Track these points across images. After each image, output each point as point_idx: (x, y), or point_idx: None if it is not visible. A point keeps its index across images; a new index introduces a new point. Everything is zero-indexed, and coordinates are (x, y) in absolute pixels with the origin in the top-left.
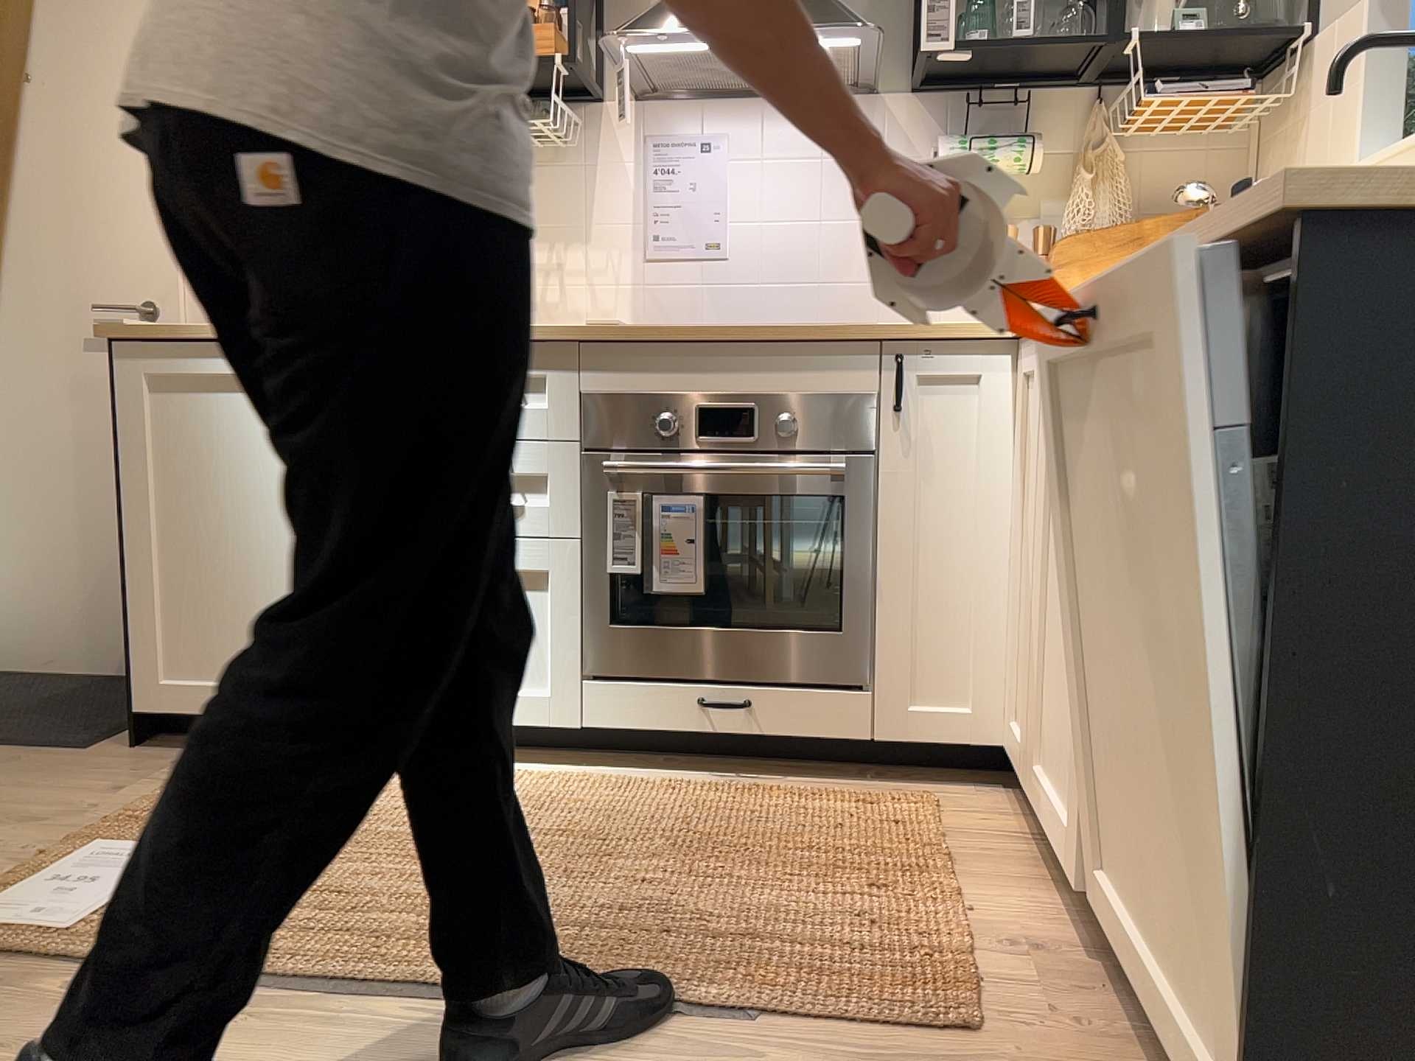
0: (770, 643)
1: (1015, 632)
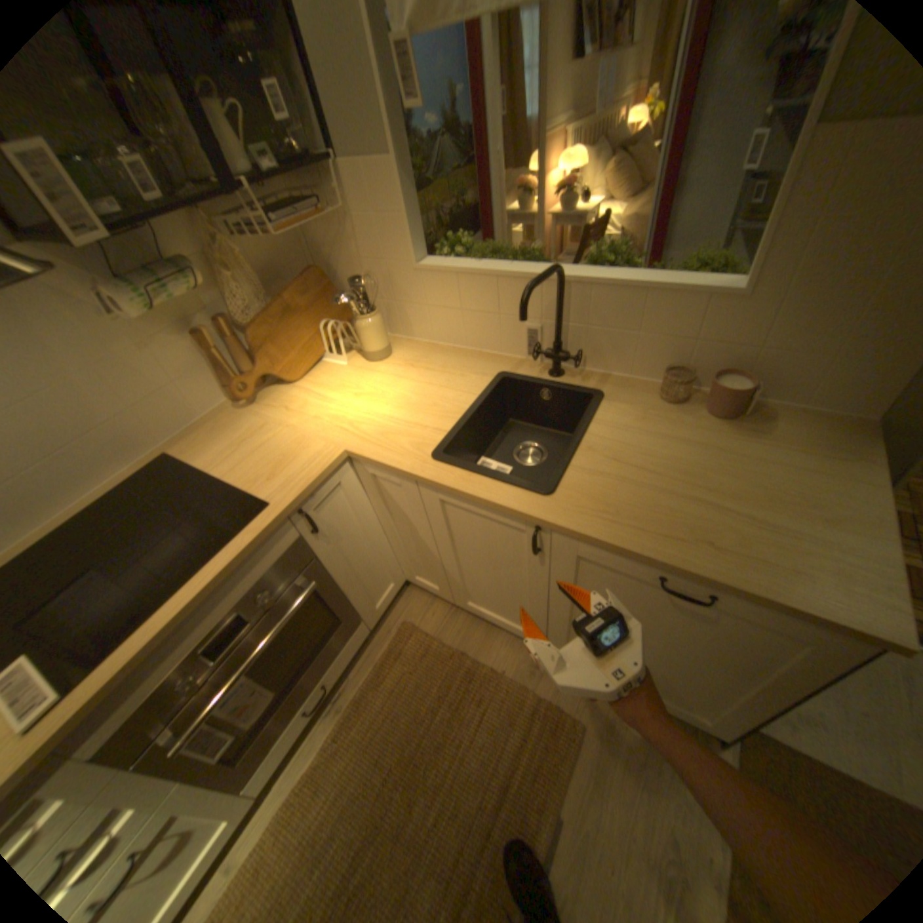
0: (314, 662)
1: (401, 553)
